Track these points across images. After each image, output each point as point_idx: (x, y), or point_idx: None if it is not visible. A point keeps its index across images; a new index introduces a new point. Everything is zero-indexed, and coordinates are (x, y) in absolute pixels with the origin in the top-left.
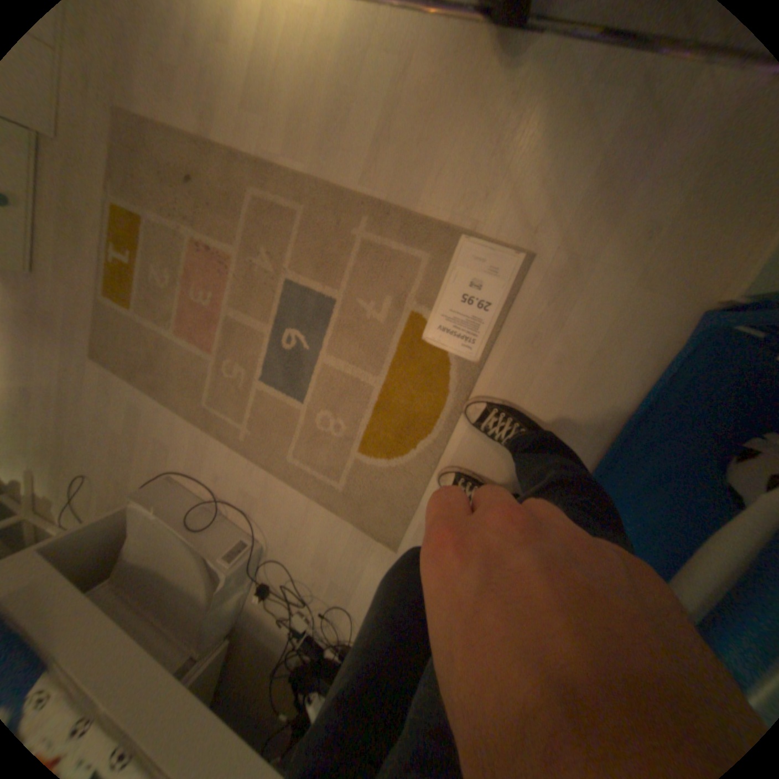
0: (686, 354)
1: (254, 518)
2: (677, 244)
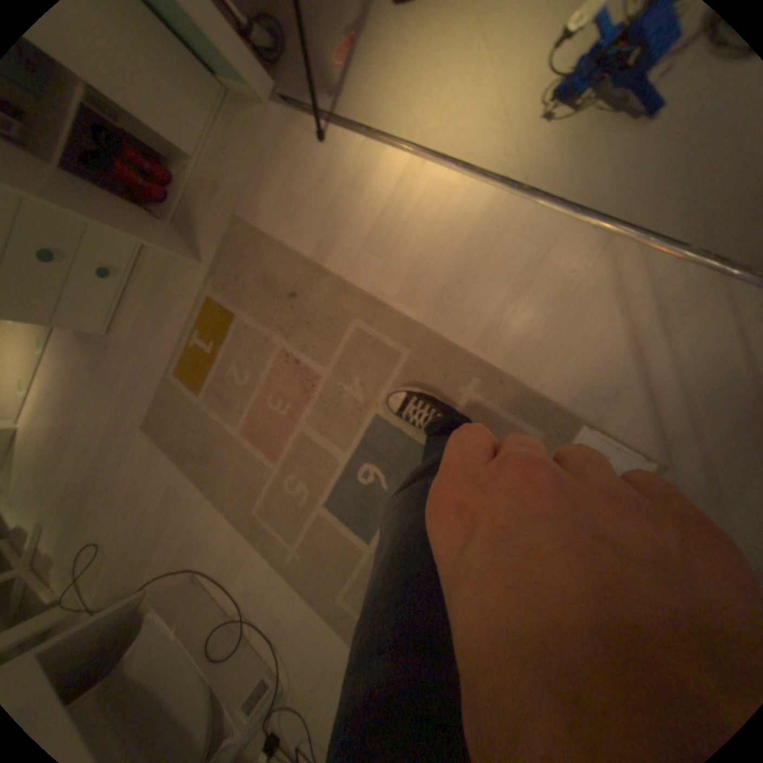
0: None
1: (281, 653)
2: None
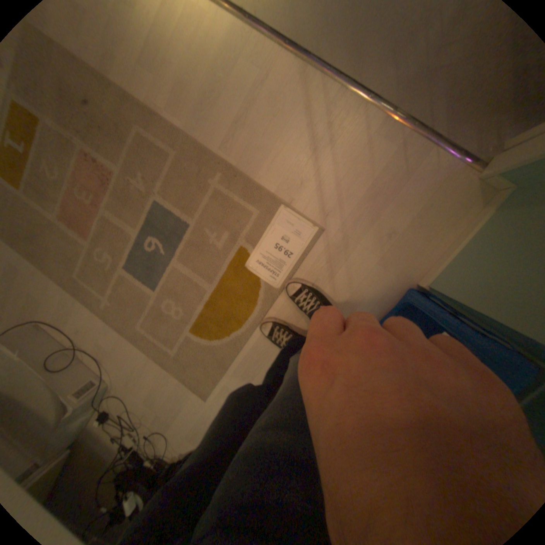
0: (395, 312)
1: (103, 365)
2: (403, 245)
